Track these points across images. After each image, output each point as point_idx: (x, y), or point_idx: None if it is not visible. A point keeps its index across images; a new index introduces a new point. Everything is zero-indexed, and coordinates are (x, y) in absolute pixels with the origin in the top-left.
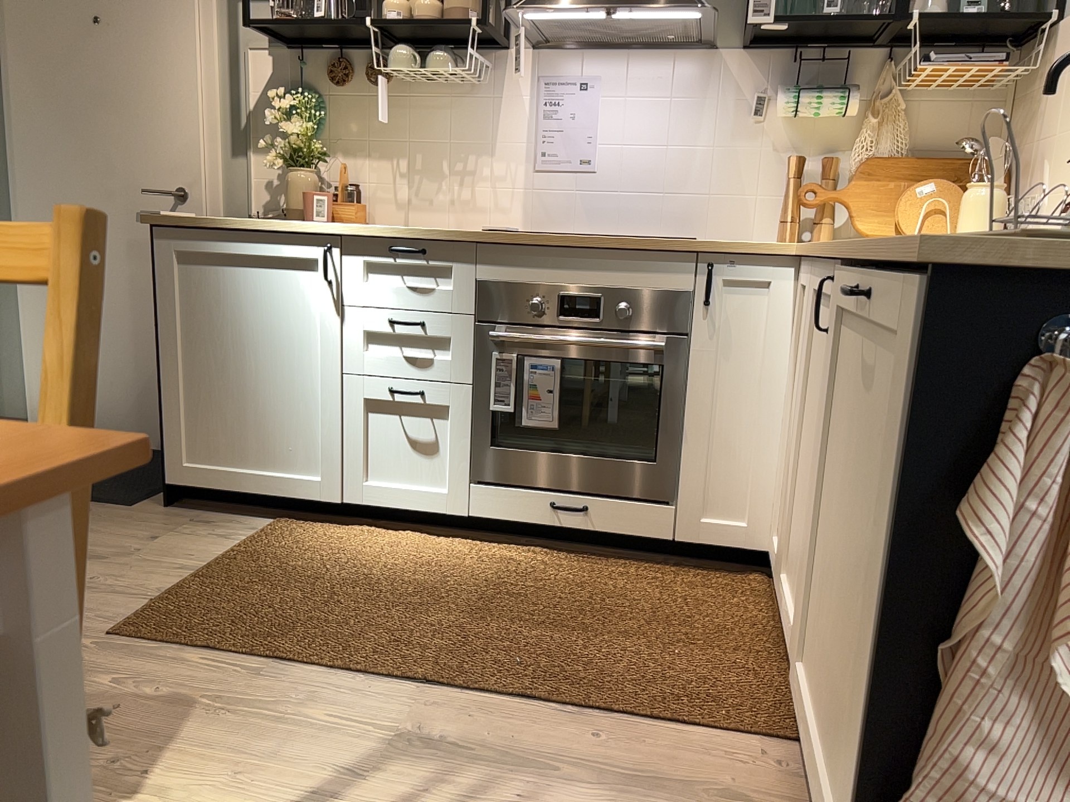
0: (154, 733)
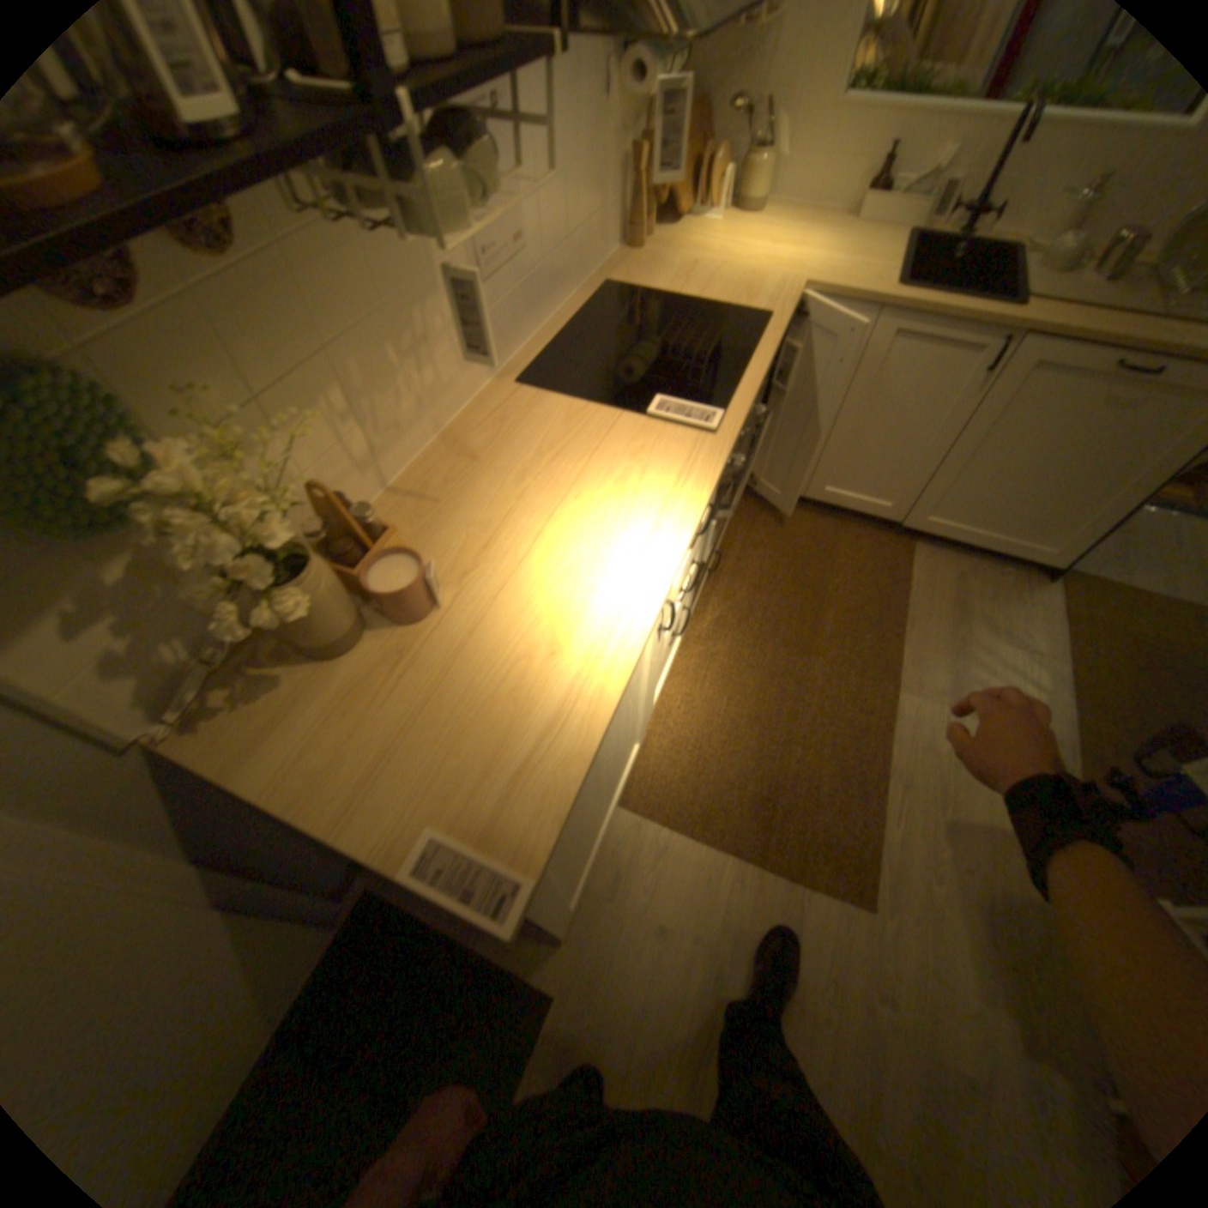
0: (989, 844)
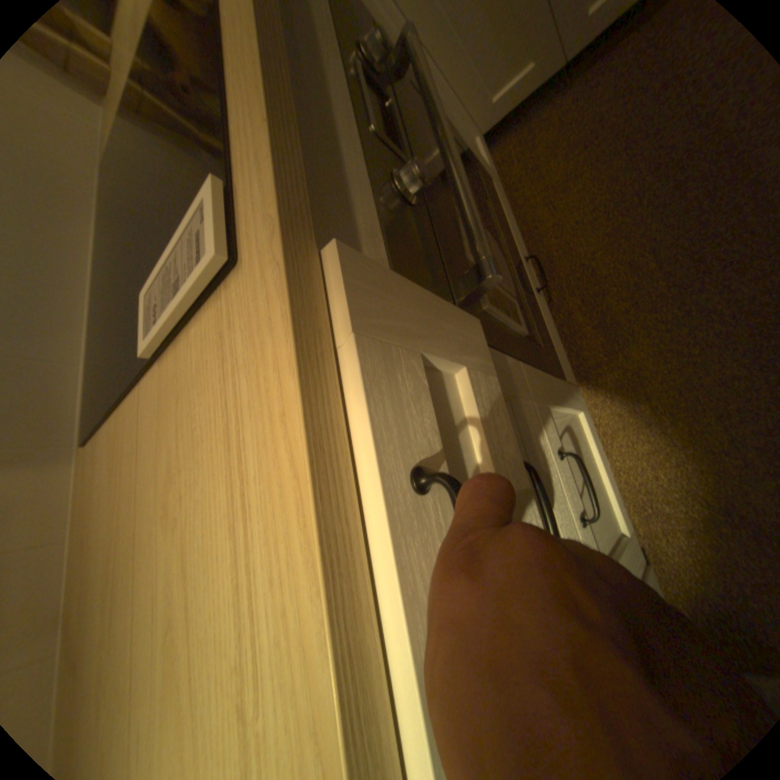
0: None
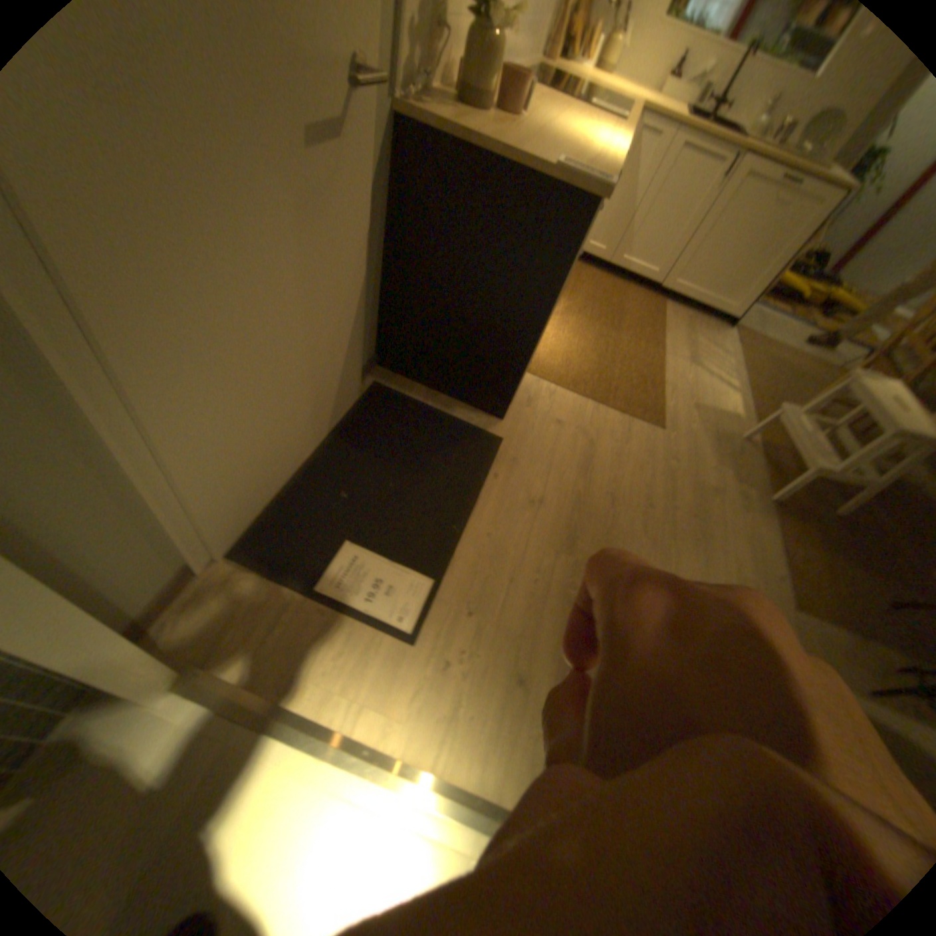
0: (712, 411)
